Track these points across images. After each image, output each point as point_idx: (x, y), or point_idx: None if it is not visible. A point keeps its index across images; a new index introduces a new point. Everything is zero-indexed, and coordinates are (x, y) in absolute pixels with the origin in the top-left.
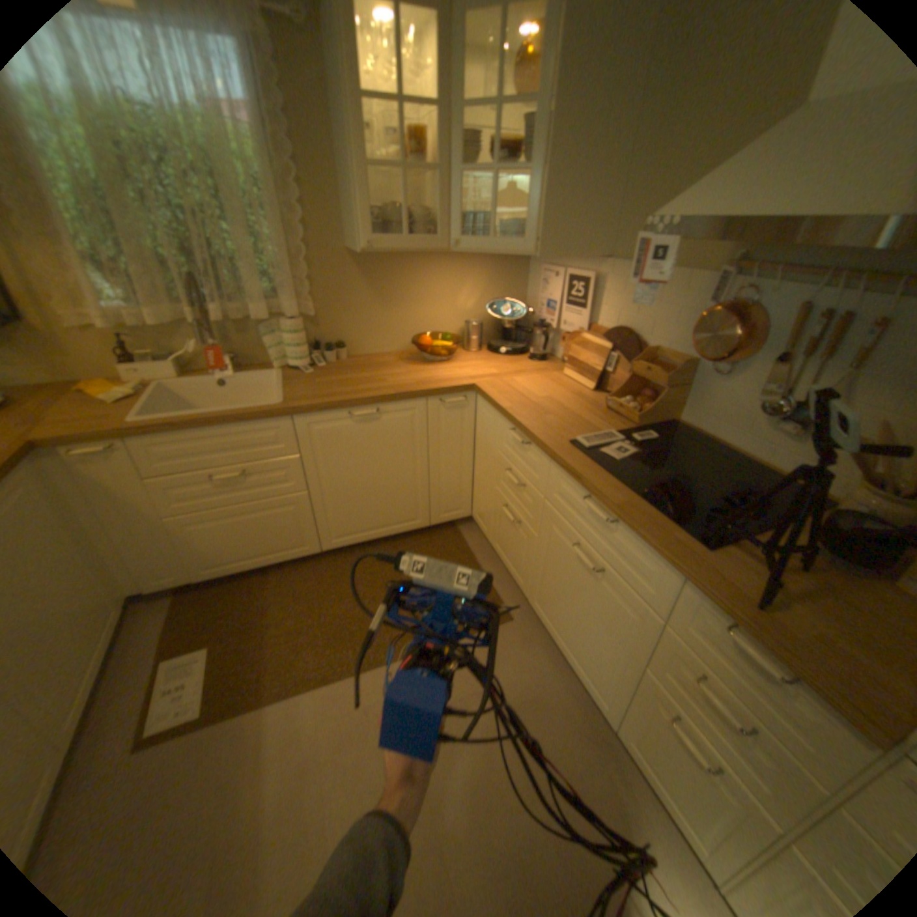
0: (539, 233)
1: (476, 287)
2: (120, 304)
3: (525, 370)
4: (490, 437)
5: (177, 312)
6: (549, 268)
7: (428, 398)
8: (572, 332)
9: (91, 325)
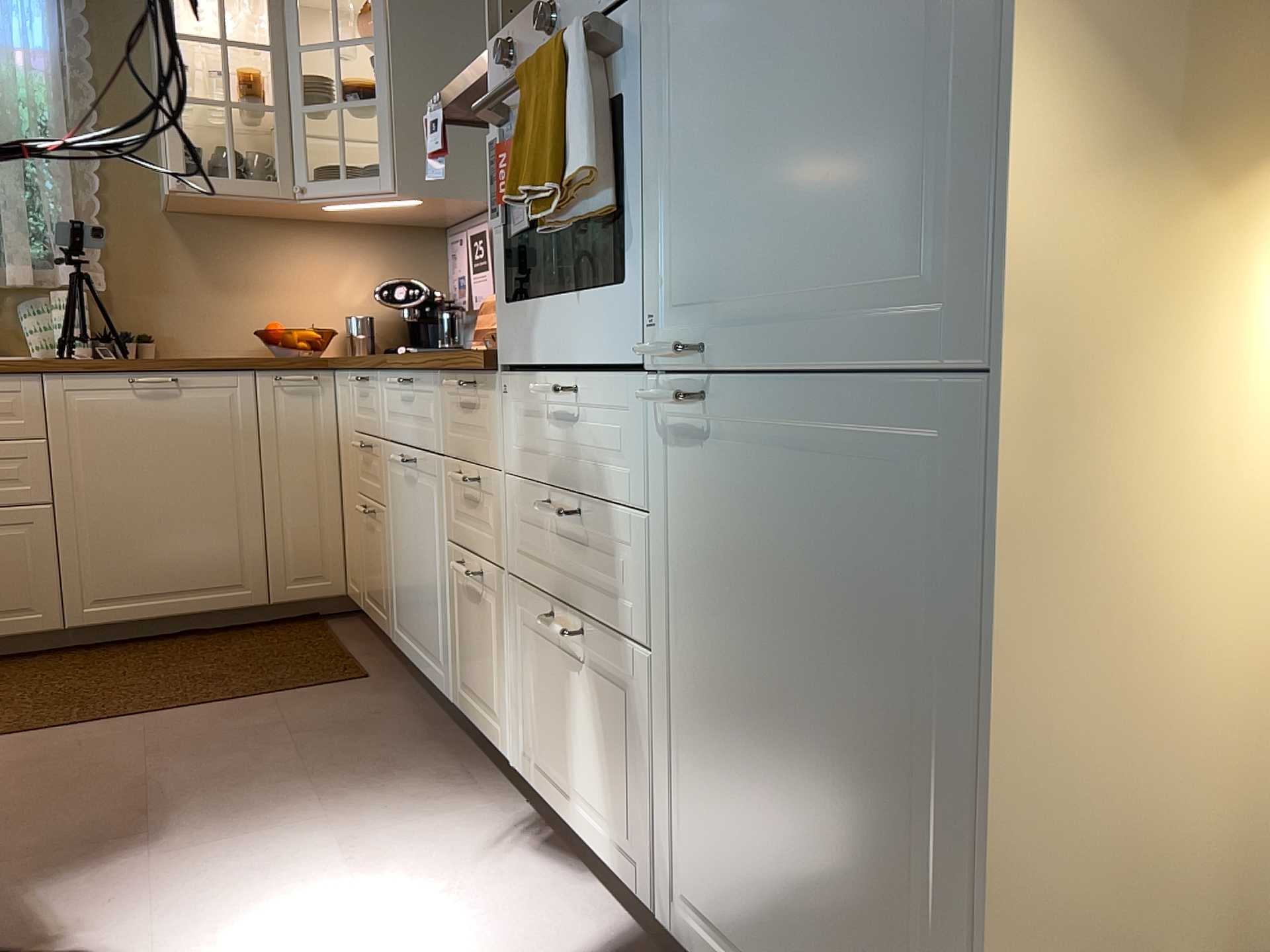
0: (396, 168)
1: (366, 273)
2: None
3: None
4: (347, 420)
5: None
6: (454, 234)
7: (256, 368)
8: None
9: None
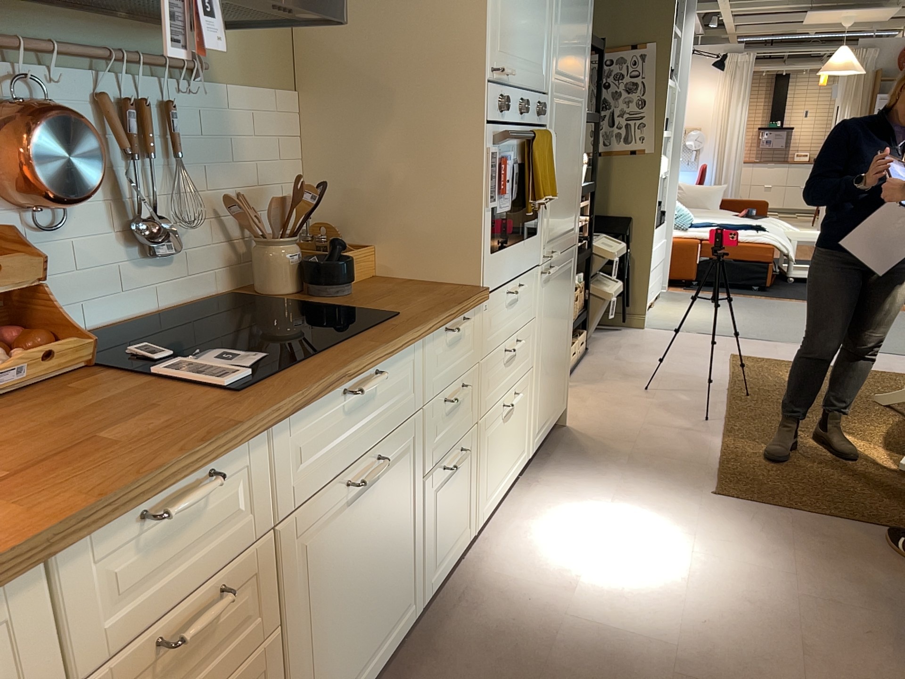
0: None
1: None
2: None
3: None
4: None
5: None
6: None
7: None
8: None
9: None
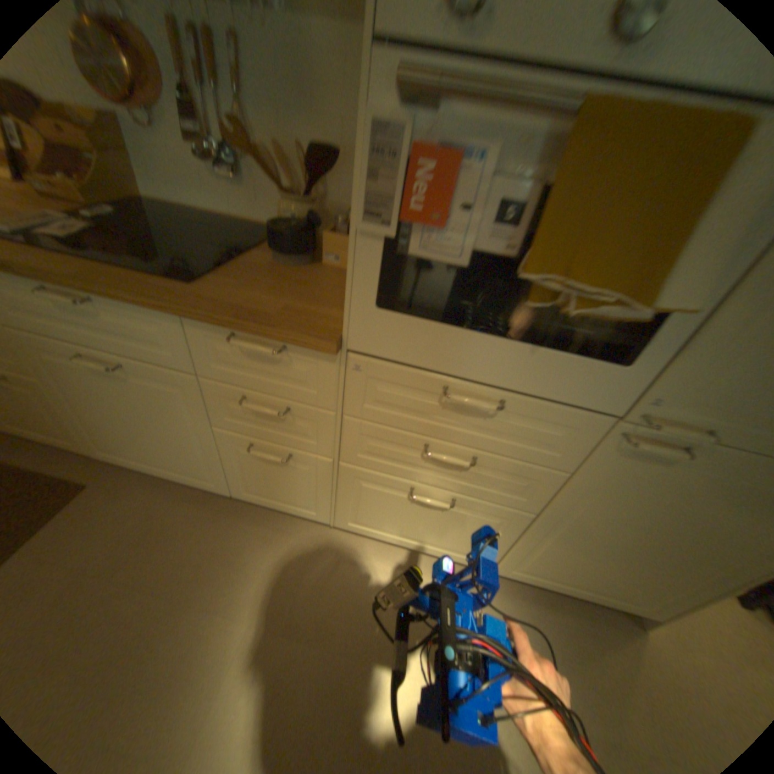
0: None
1: None
2: None
3: None
4: None
5: None
6: None
7: None
8: None
9: None
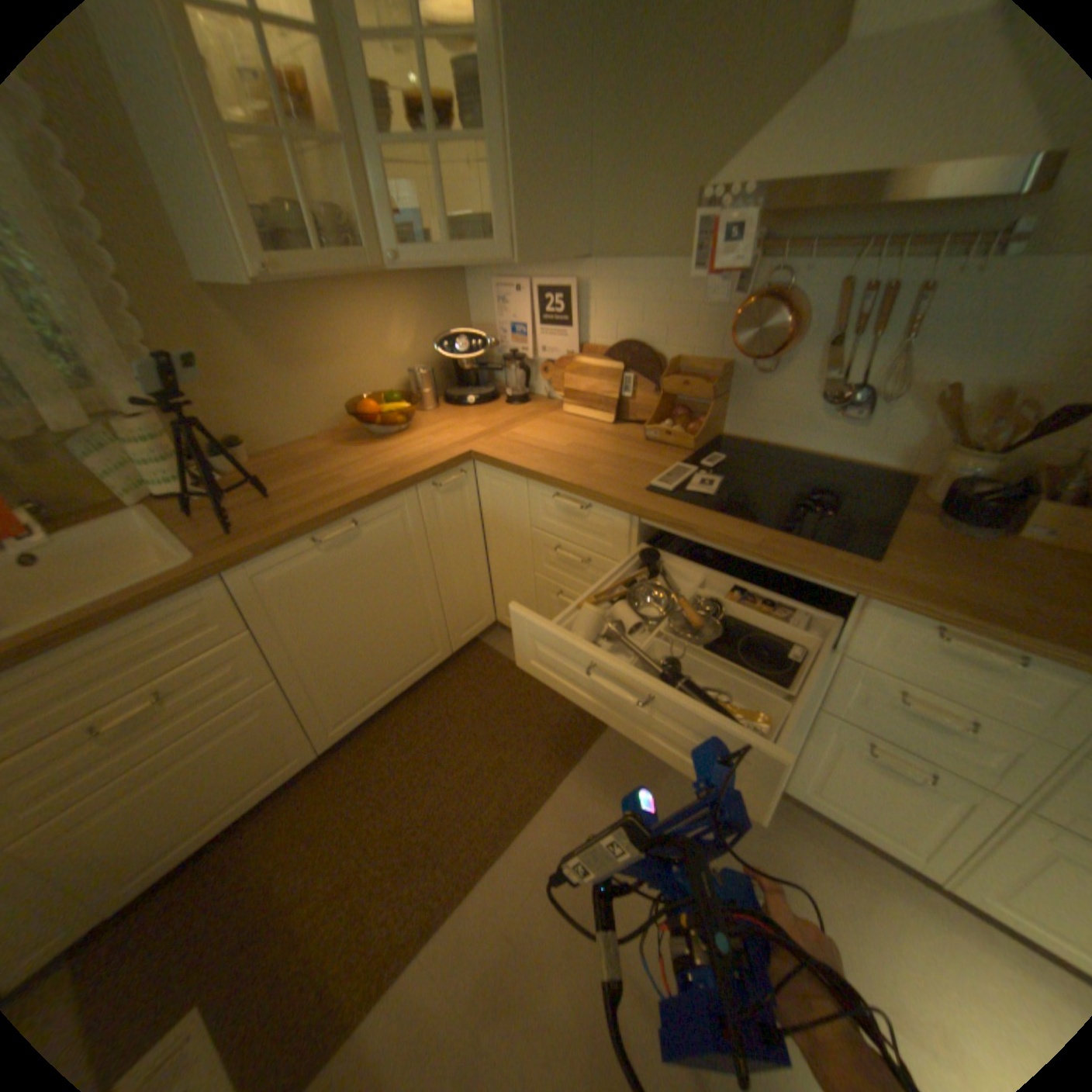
0: (509, 231)
1: (407, 321)
2: None
3: (514, 417)
4: (513, 513)
5: None
6: (503, 280)
7: (418, 484)
8: (556, 357)
9: None
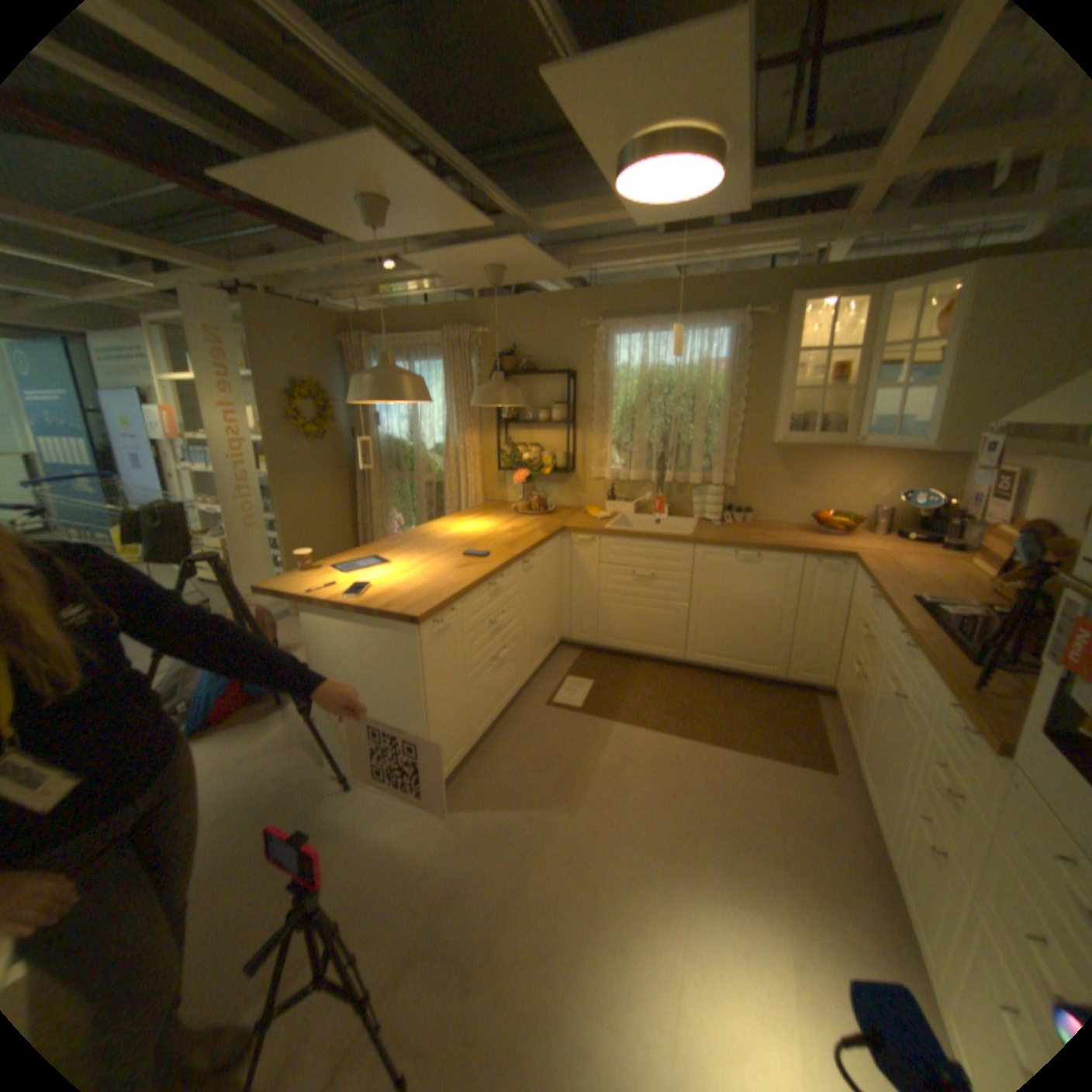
0: (943, 432)
1: (898, 477)
2: (621, 467)
3: (928, 554)
4: (861, 601)
5: (648, 475)
6: (983, 462)
7: (807, 555)
8: (996, 524)
9: (603, 477)
